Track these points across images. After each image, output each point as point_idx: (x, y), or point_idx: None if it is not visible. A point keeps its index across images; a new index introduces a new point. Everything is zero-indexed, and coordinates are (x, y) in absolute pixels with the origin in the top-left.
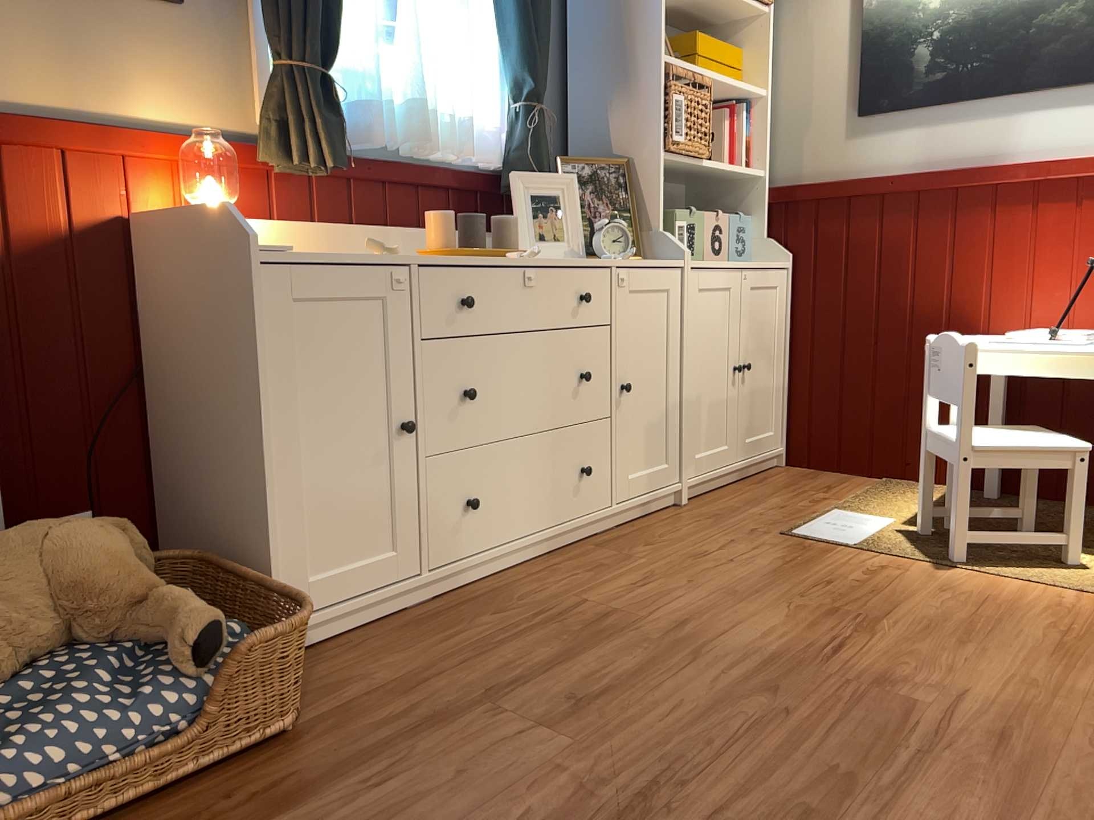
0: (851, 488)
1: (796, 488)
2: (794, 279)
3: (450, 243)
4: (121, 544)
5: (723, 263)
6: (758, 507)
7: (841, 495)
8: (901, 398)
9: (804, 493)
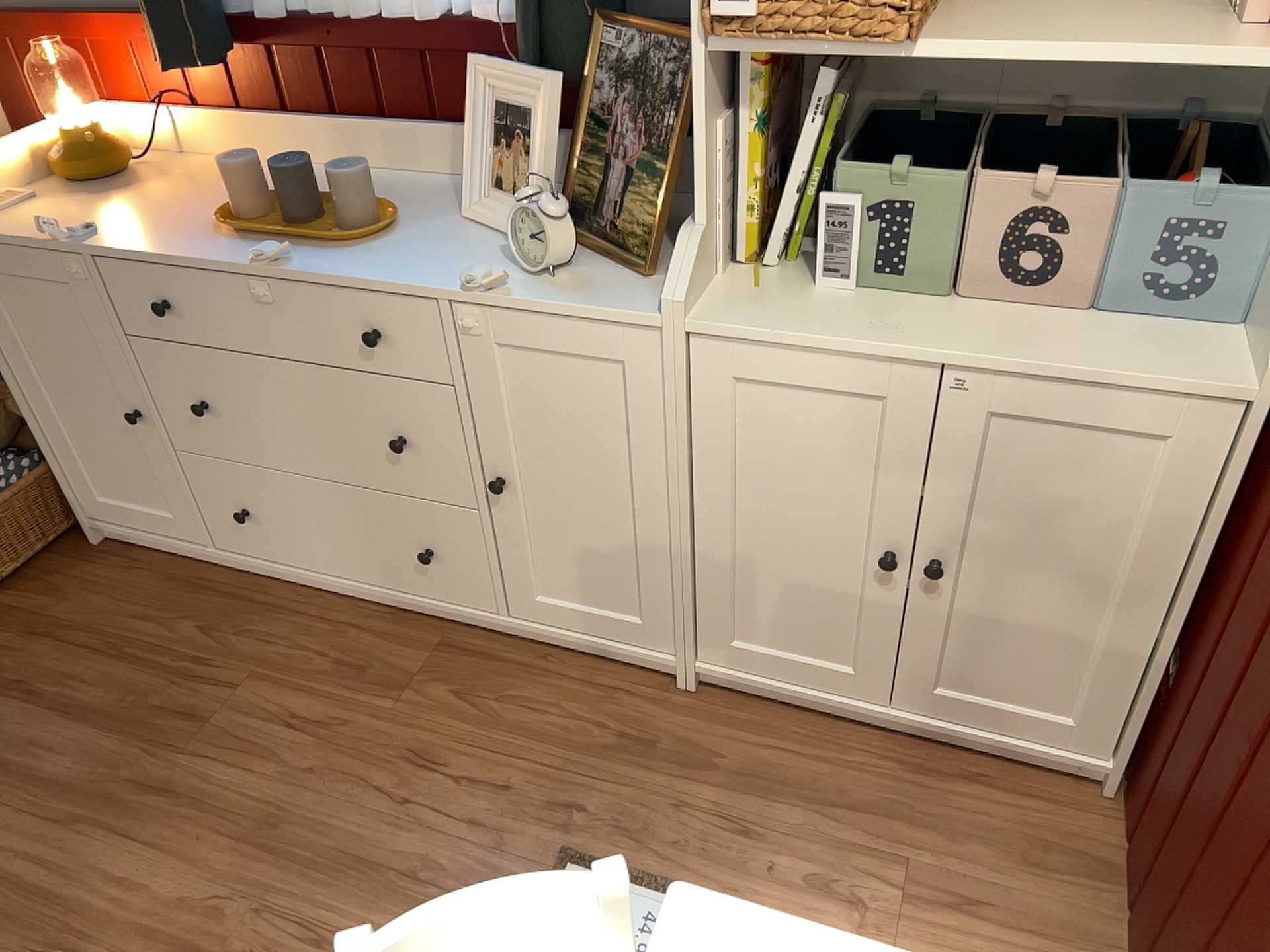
0: (975, 945)
1: (910, 834)
2: (1260, 442)
3: (253, 209)
4: None
5: (952, 327)
6: (722, 789)
7: (901, 925)
8: (1191, 939)
9: (874, 855)
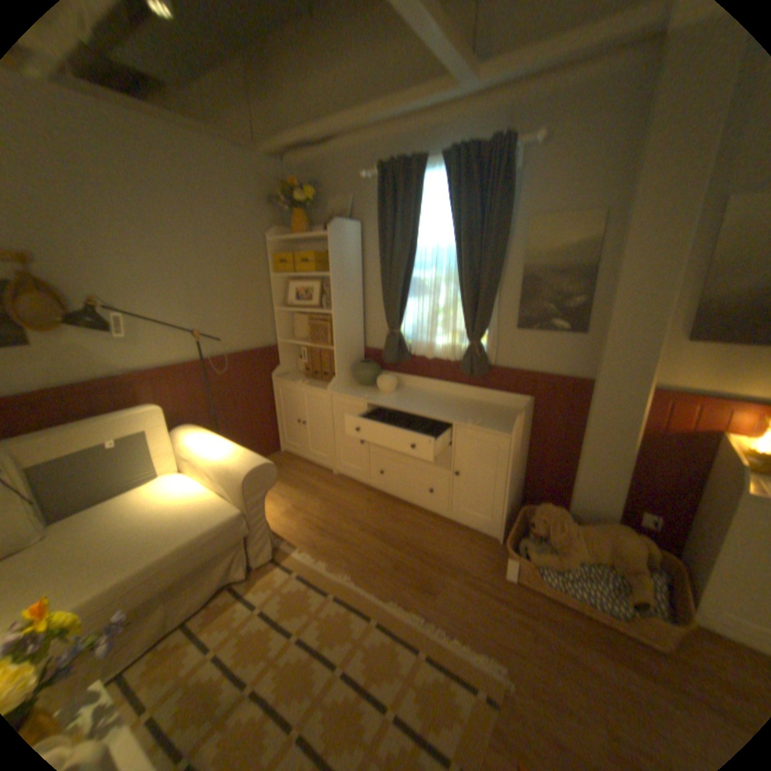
0: None
1: None
2: None
3: None
4: (644, 552)
5: None
6: None
7: None
8: None
9: None
